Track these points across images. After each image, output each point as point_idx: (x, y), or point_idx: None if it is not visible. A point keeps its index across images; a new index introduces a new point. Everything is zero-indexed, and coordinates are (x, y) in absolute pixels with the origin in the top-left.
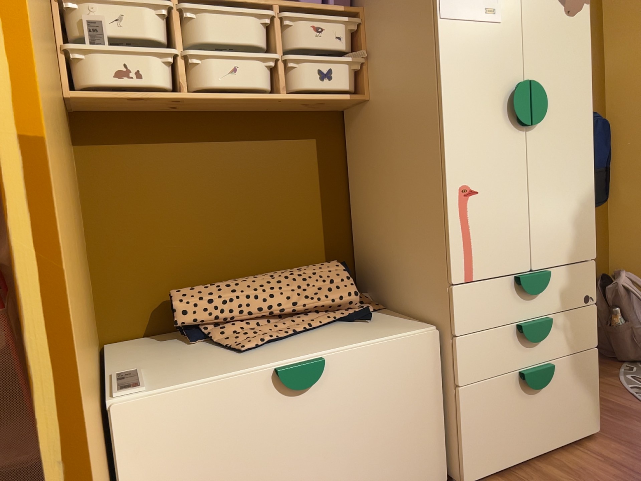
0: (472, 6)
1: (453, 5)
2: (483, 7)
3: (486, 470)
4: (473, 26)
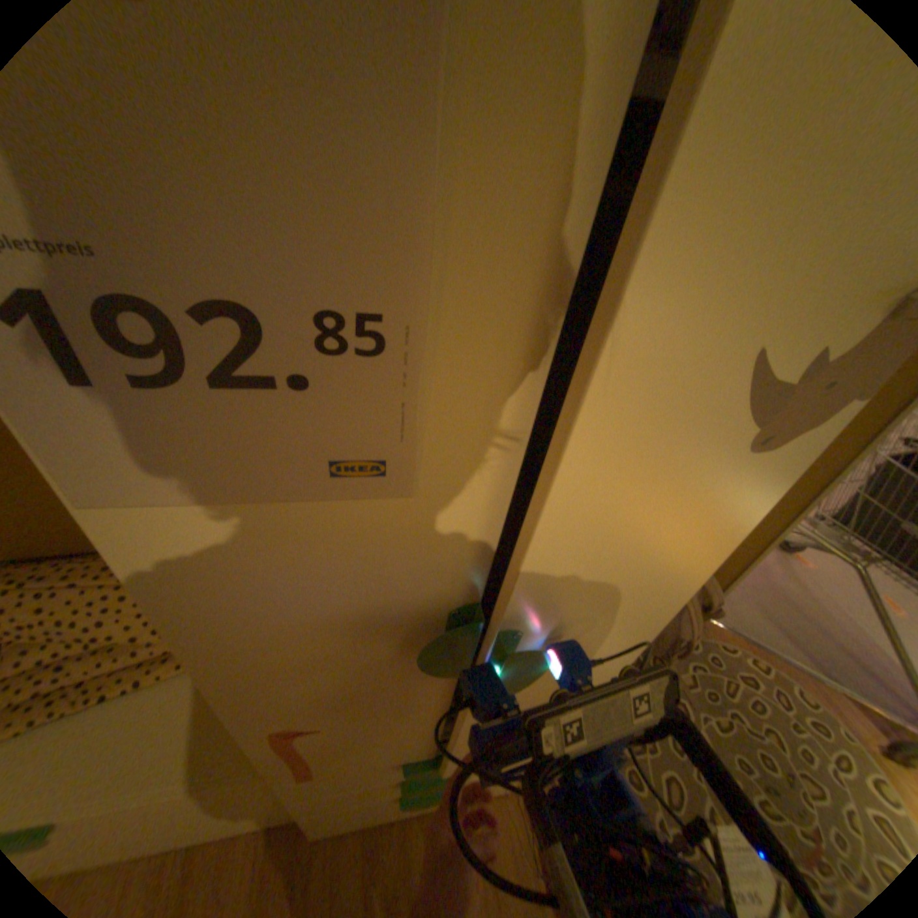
0: (253, 455)
1: (133, 457)
2: (320, 454)
3: (340, 833)
4: (269, 509)
